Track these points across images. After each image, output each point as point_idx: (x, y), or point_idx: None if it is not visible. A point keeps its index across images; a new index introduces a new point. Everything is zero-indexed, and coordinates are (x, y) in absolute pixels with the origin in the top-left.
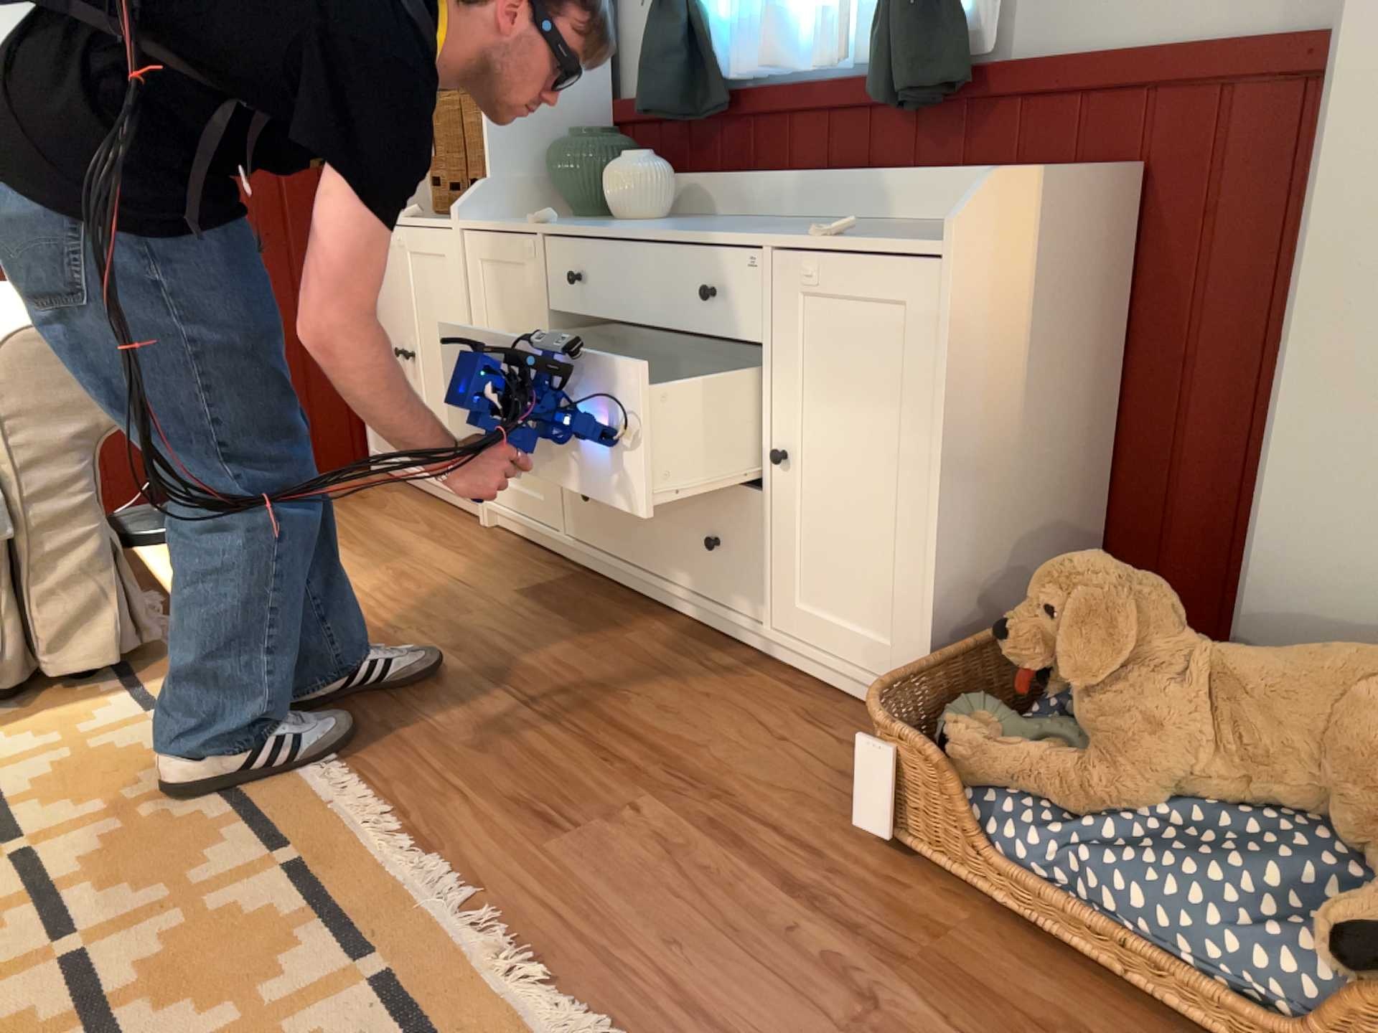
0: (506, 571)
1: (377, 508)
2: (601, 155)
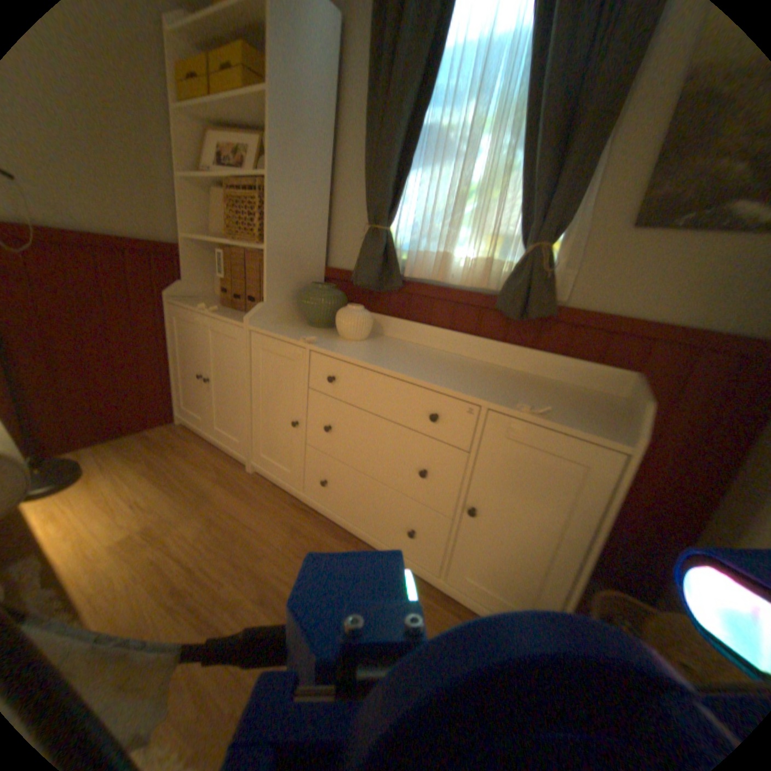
0: (273, 514)
1: (184, 457)
2: (333, 300)
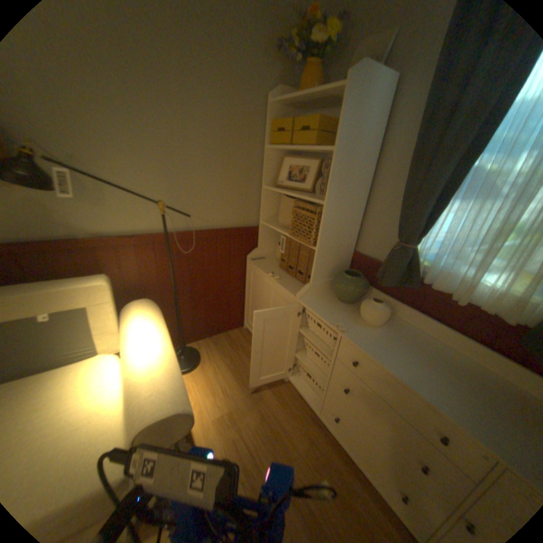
0: (299, 421)
1: (248, 356)
2: (360, 289)
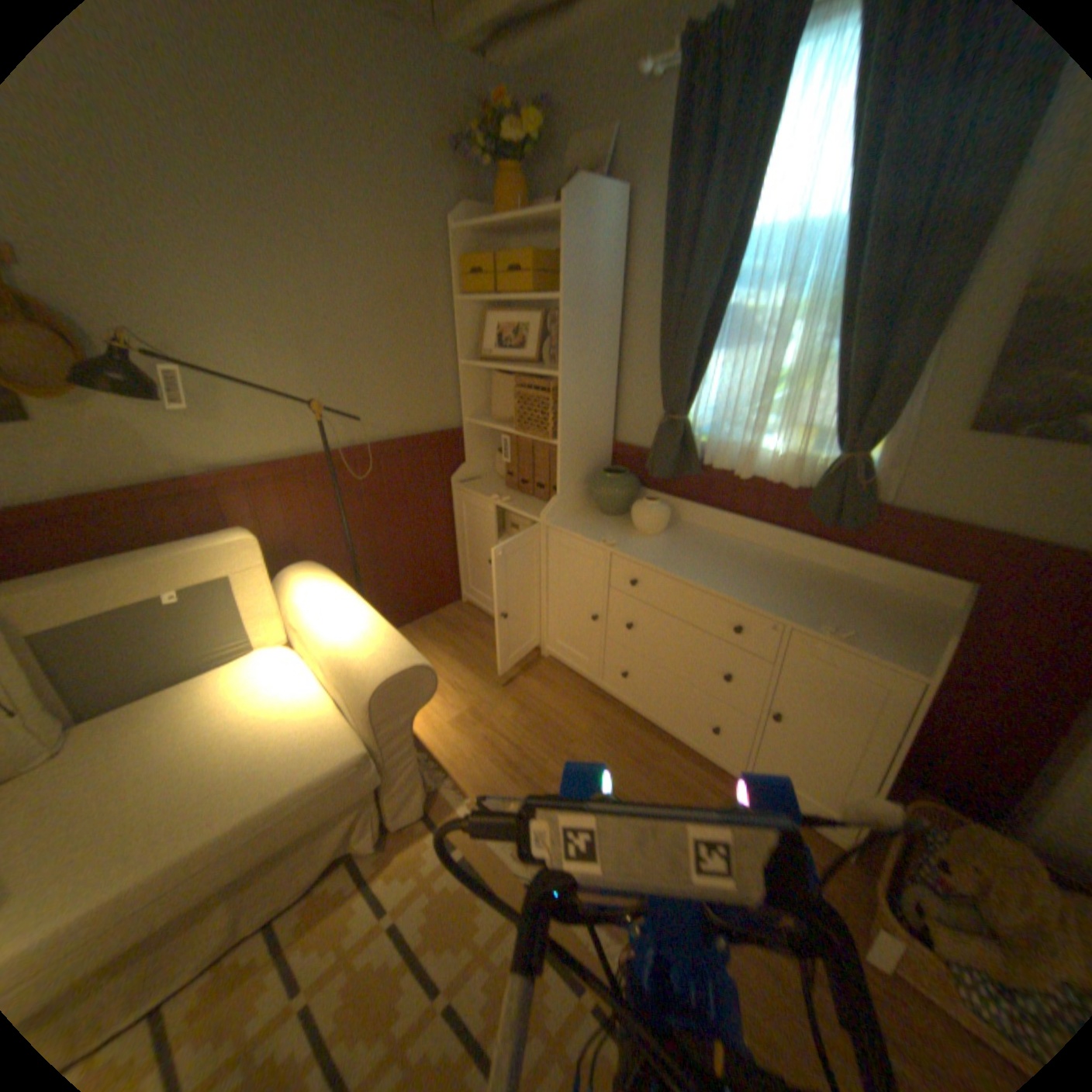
0: (573, 699)
1: (480, 638)
2: (626, 491)
